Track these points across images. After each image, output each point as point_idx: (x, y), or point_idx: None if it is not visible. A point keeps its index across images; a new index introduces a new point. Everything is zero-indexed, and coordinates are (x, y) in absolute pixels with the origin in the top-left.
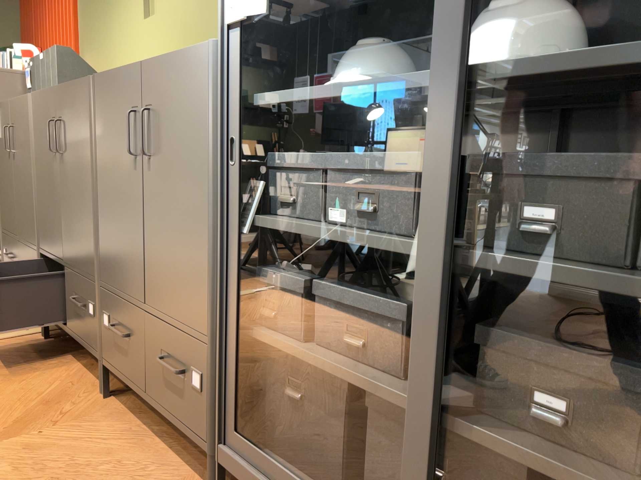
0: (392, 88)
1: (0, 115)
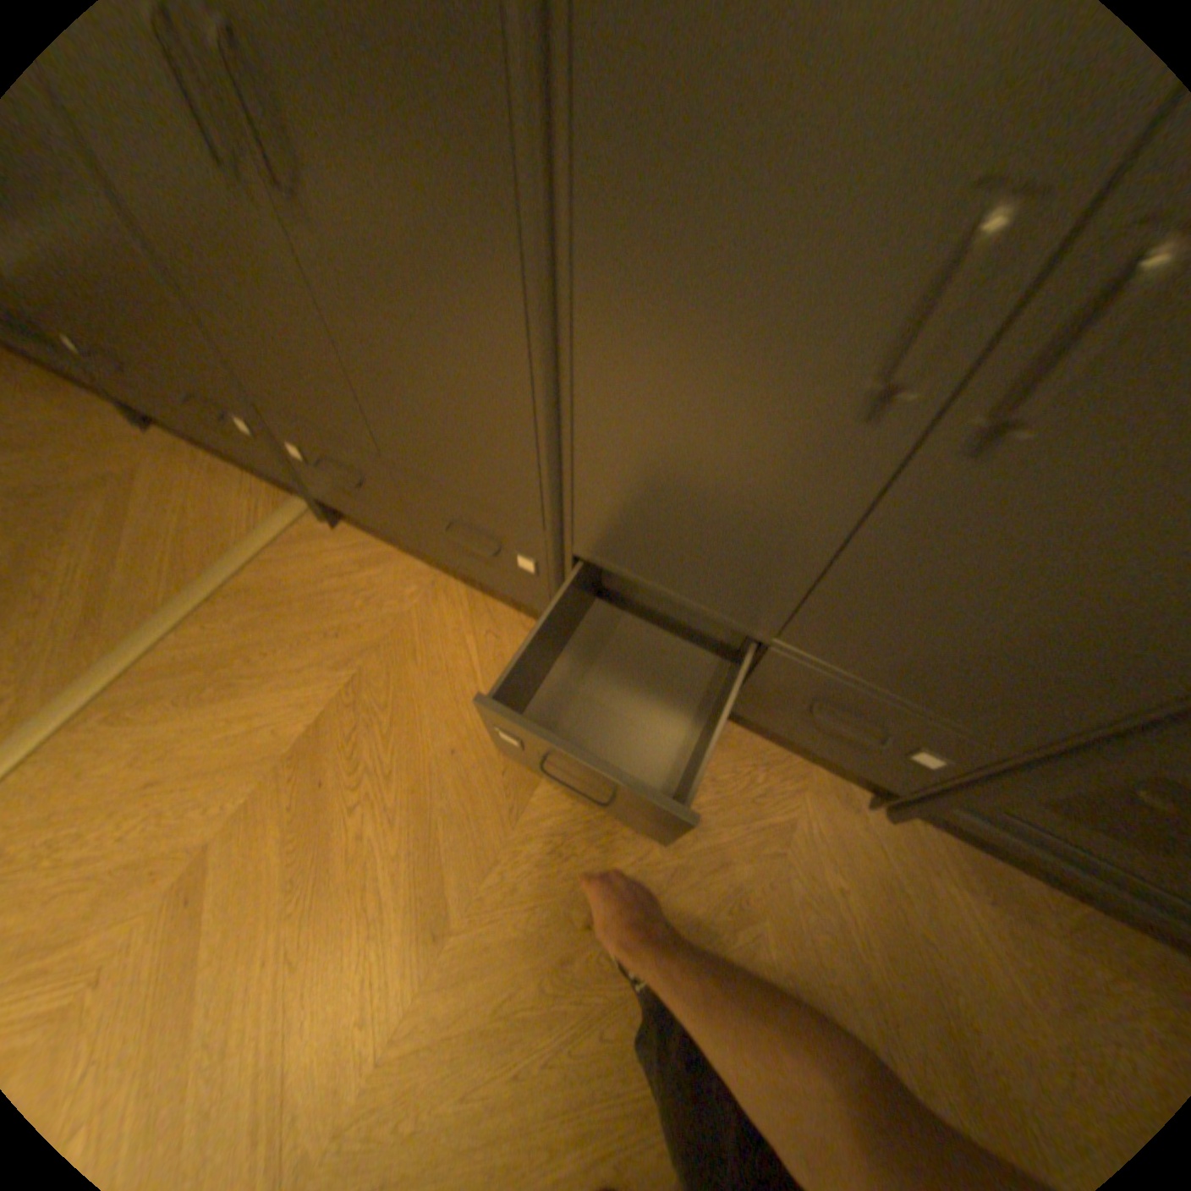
0: None
1: None
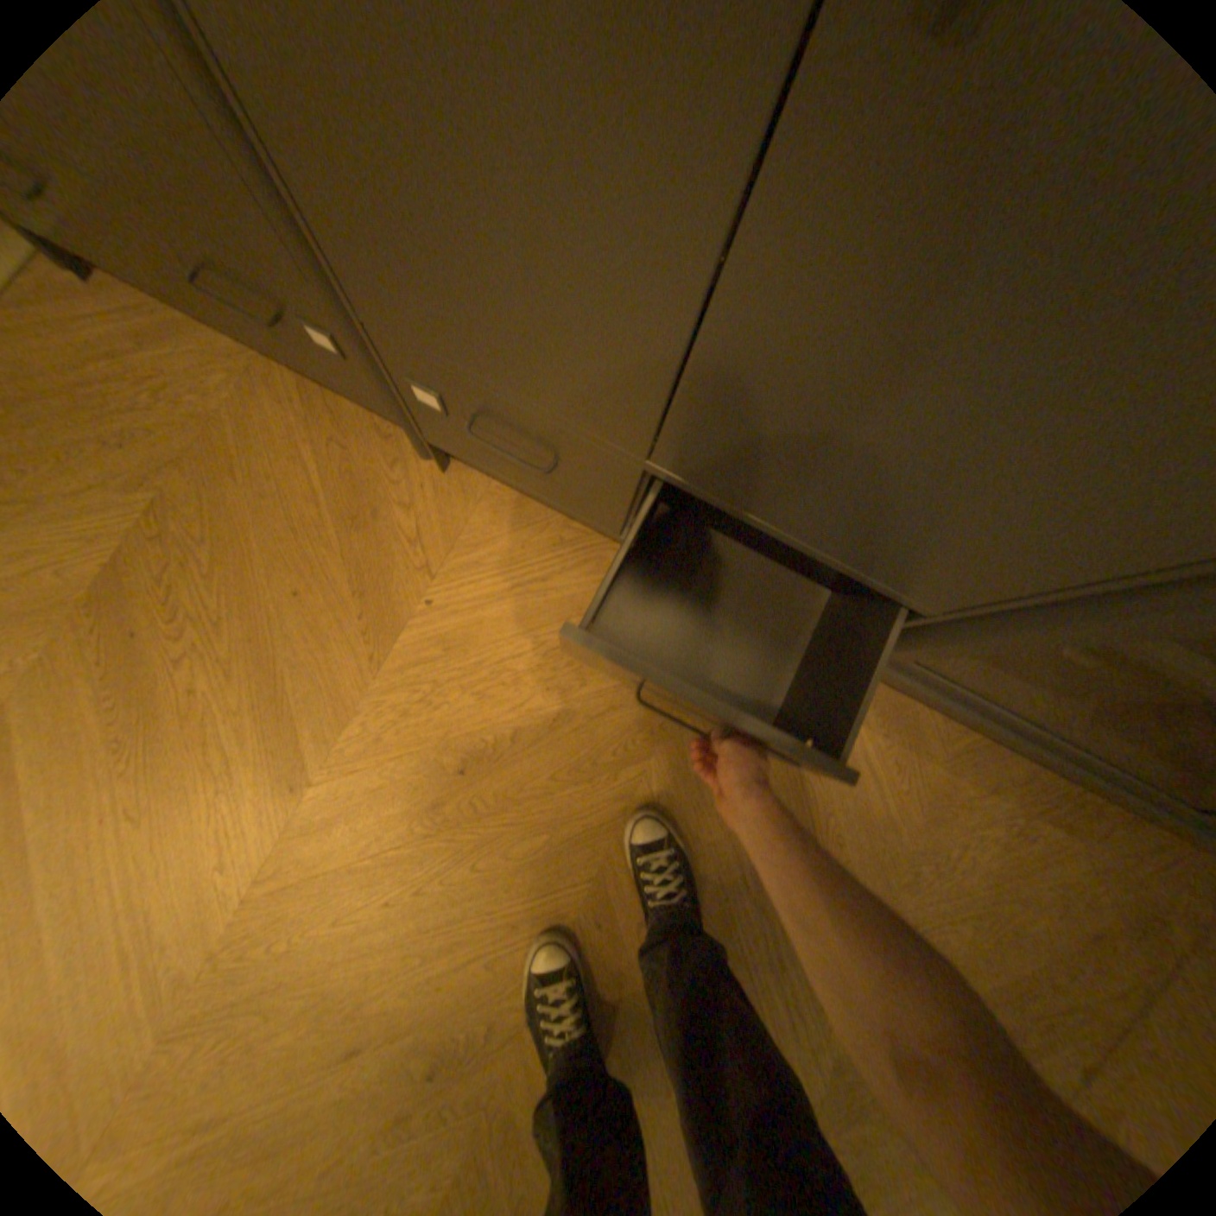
0: None
1: None
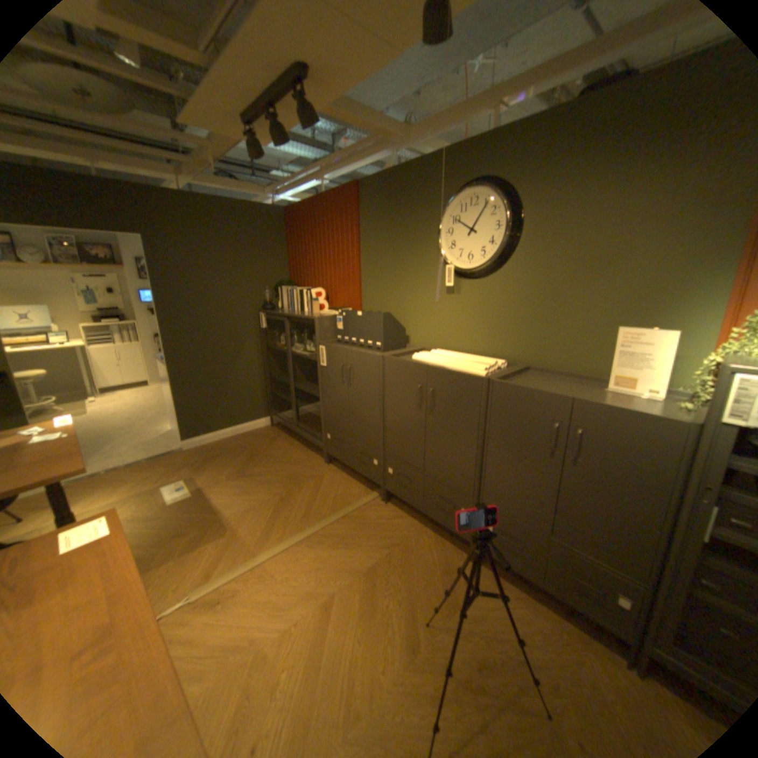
0: None
1: (331, 353)
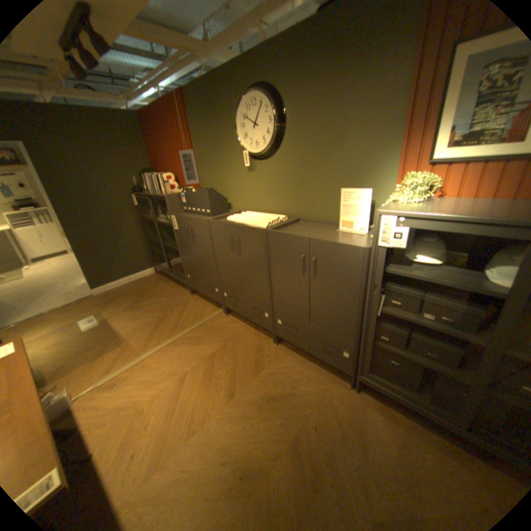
0: (472, 291)
1: (178, 220)
